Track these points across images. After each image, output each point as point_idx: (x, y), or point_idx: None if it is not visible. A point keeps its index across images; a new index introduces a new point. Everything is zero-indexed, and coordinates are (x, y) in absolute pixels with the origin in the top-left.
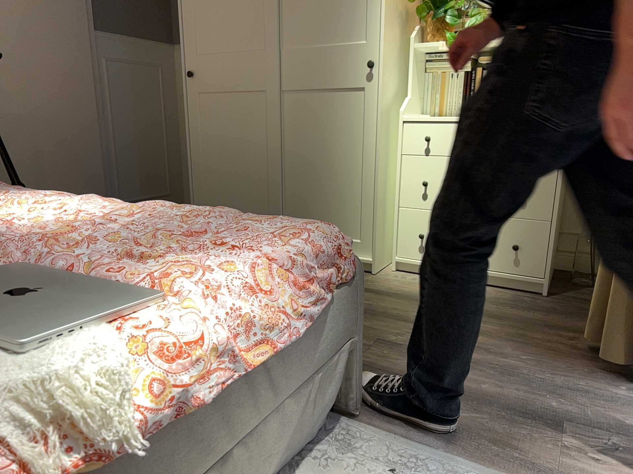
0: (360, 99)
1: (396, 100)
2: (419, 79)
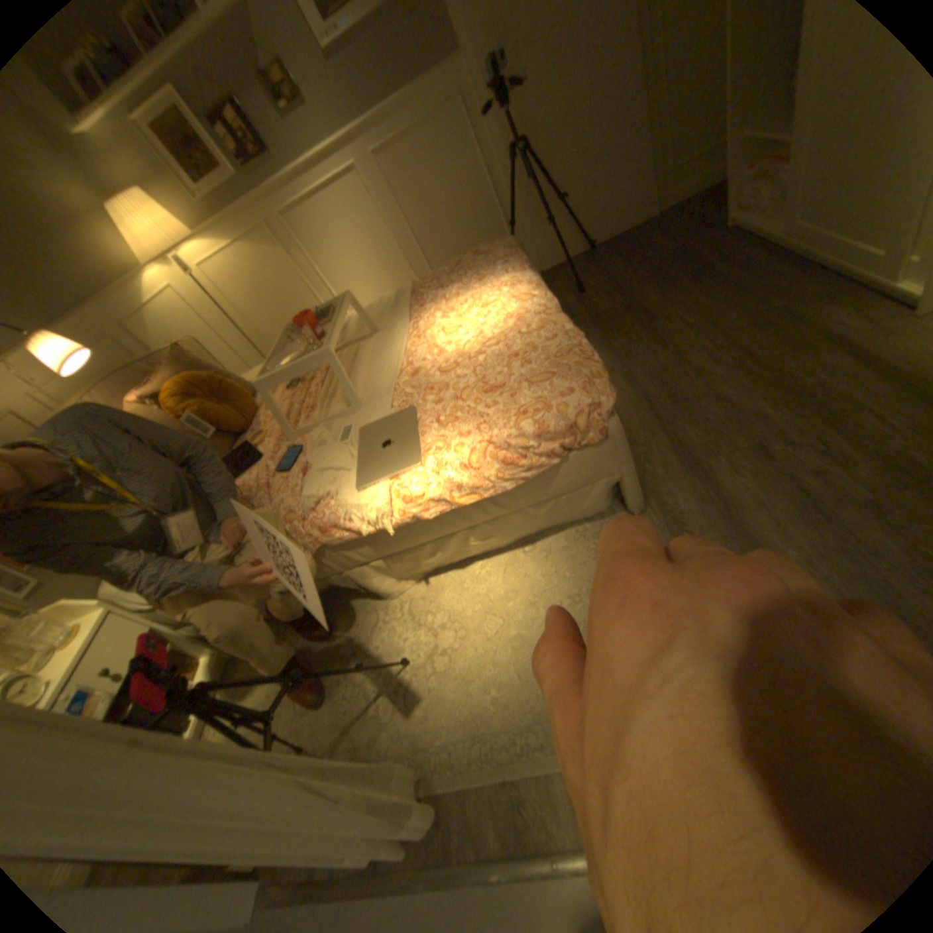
0: None
1: None
2: None
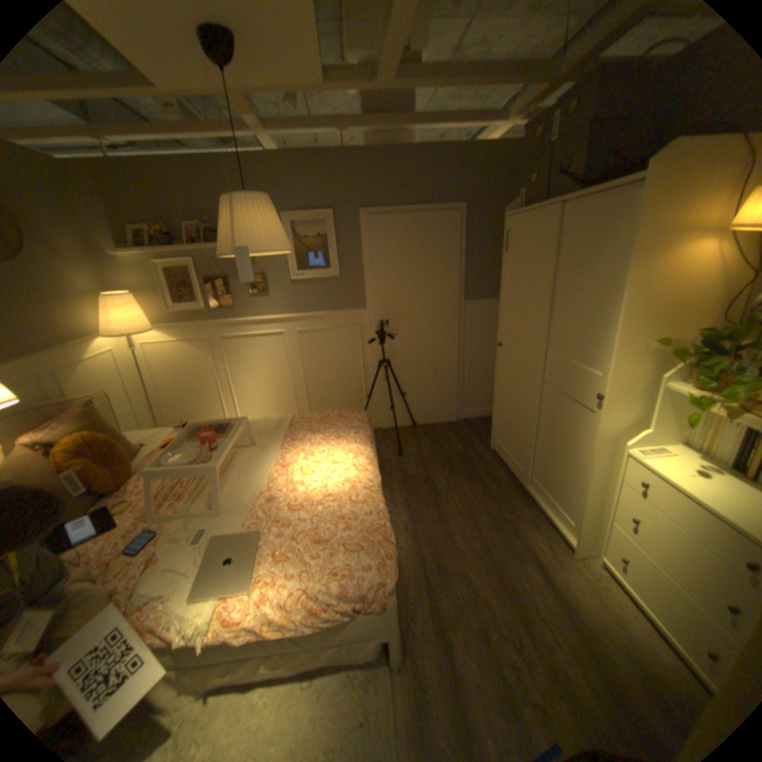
0: (590, 418)
1: (633, 428)
2: (676, 412)
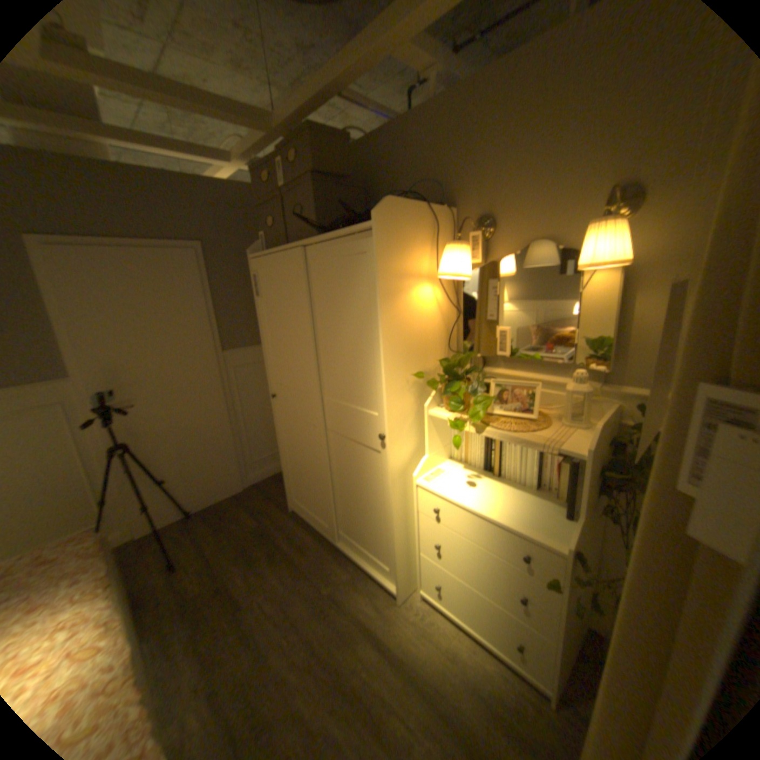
0: (376, 459)
1: (412, 458)
2: (438, 435)
